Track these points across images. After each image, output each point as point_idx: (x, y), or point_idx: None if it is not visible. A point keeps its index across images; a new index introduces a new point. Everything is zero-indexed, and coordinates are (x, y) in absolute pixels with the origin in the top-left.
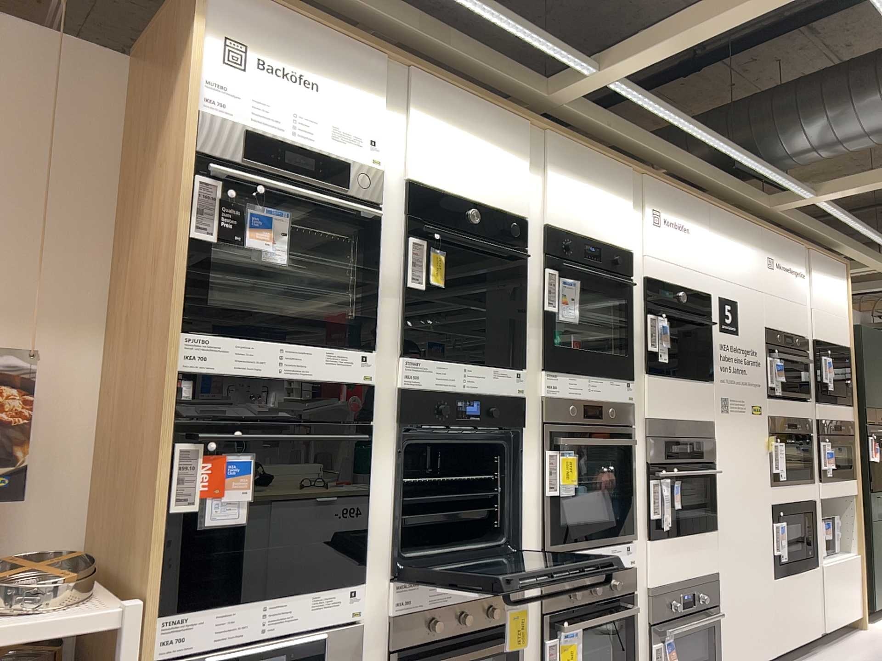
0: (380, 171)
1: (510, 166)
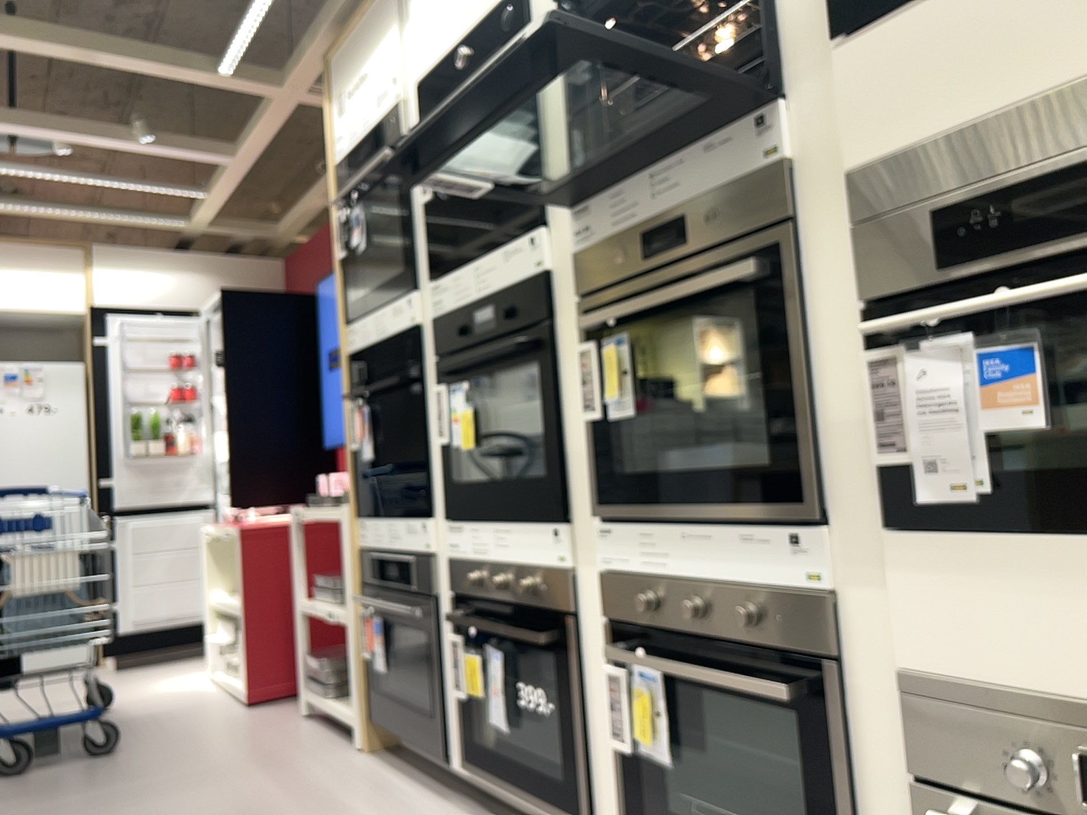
0: (396, 98)
1: None
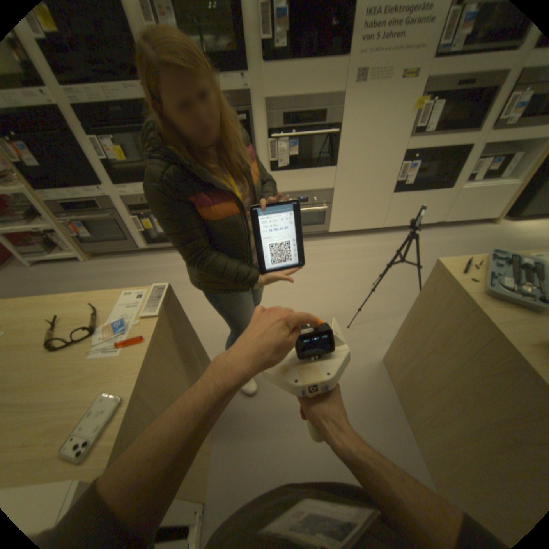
0: None
1: None
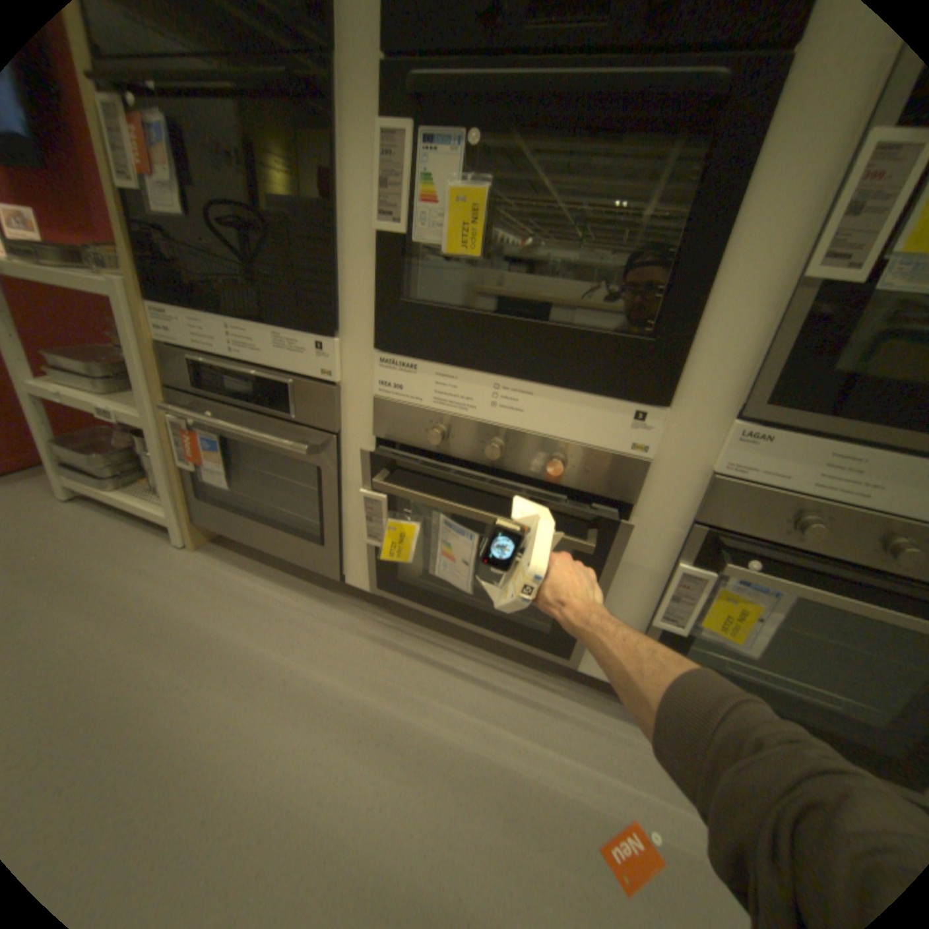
0: None
1: None
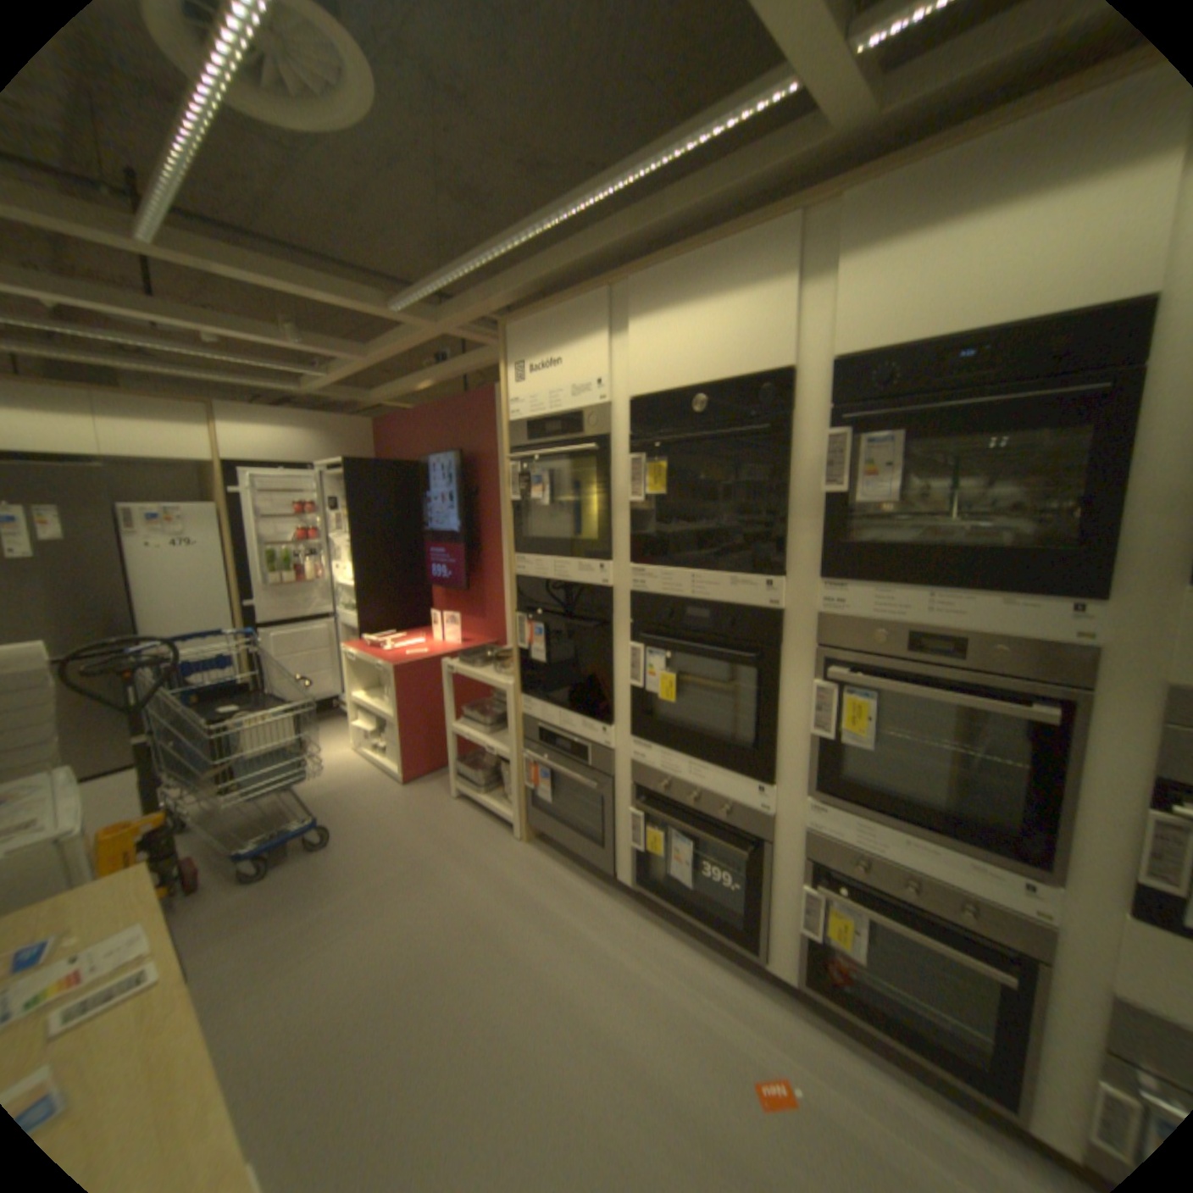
0: (600, 400)
1: (762, 293)
